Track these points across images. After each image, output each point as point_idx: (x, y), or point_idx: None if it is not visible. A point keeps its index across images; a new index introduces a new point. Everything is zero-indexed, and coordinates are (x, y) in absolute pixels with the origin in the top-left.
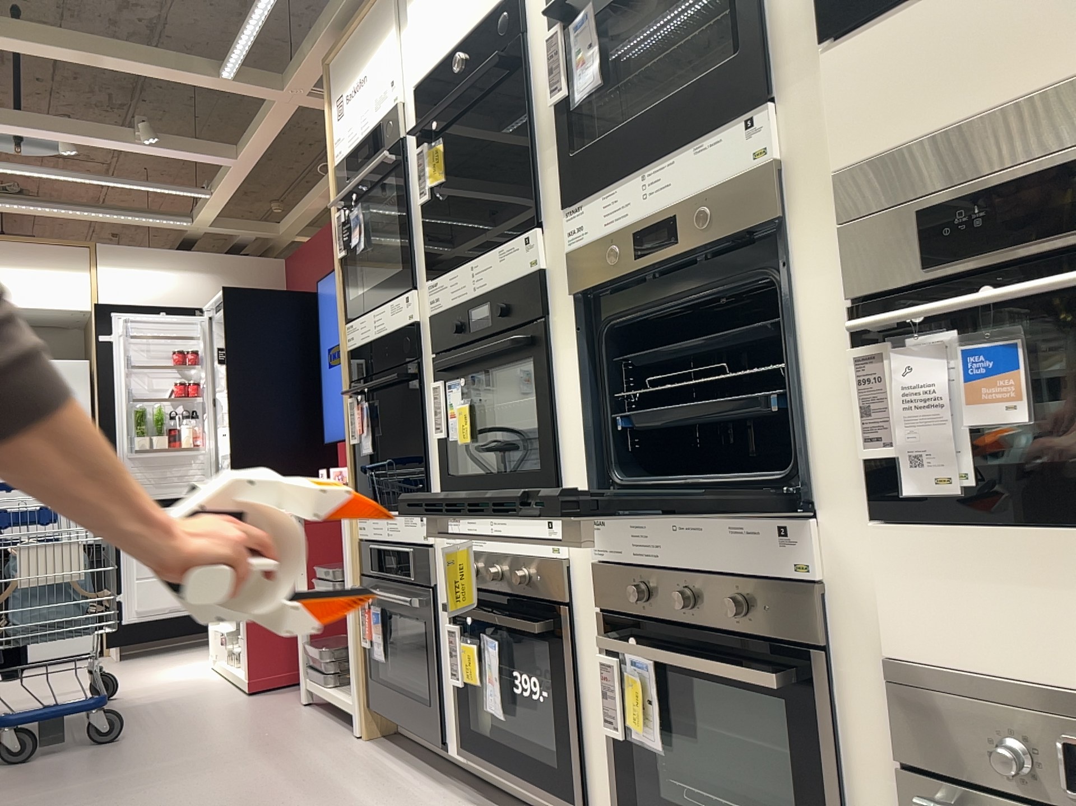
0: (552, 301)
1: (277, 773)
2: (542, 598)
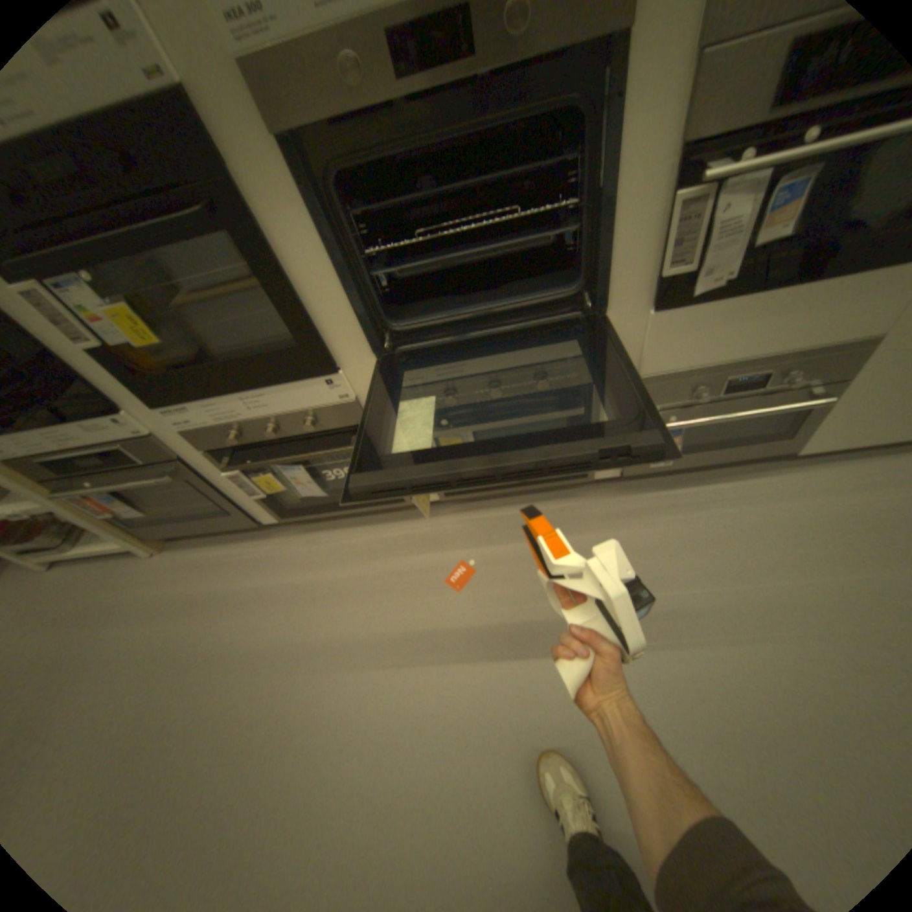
0: (222, 143)
1: (137, 628)
2: (335, 427)
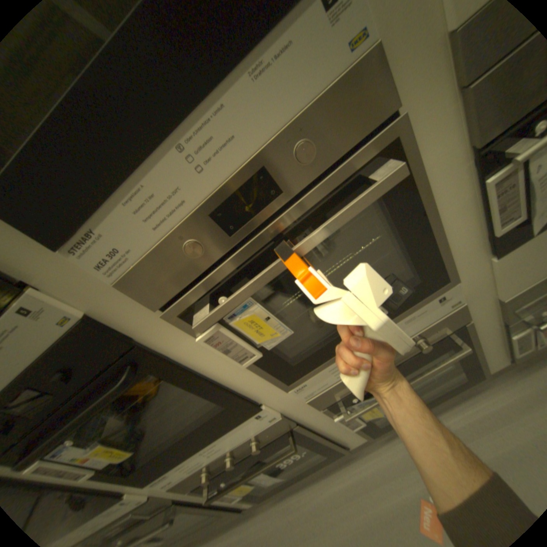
0: (124, 328)
1: None
2: (273, 439)
